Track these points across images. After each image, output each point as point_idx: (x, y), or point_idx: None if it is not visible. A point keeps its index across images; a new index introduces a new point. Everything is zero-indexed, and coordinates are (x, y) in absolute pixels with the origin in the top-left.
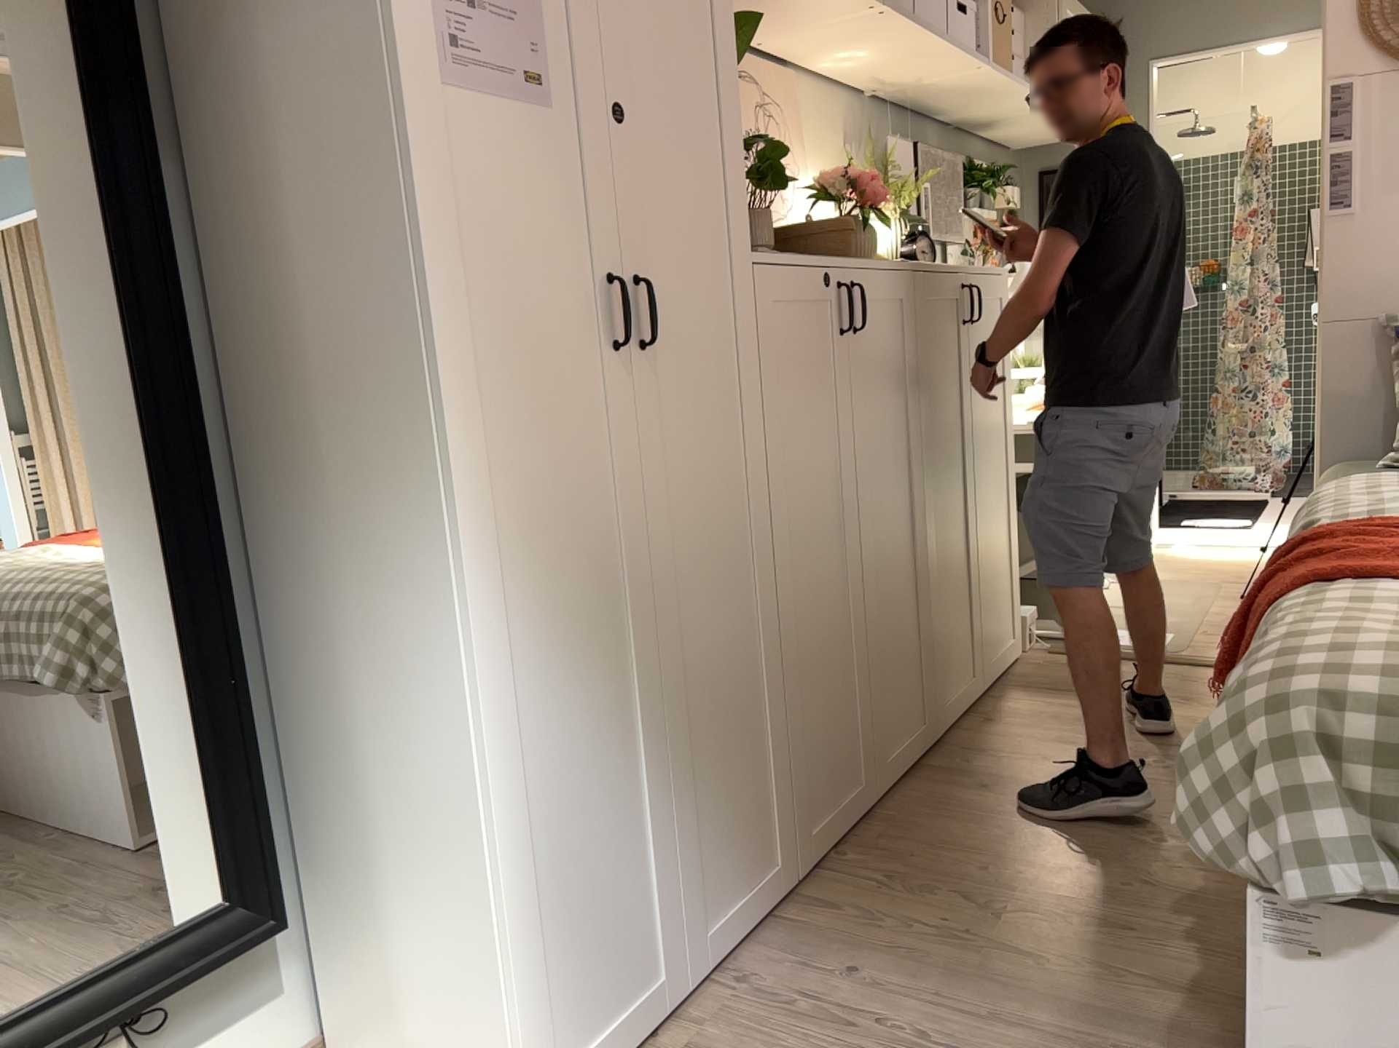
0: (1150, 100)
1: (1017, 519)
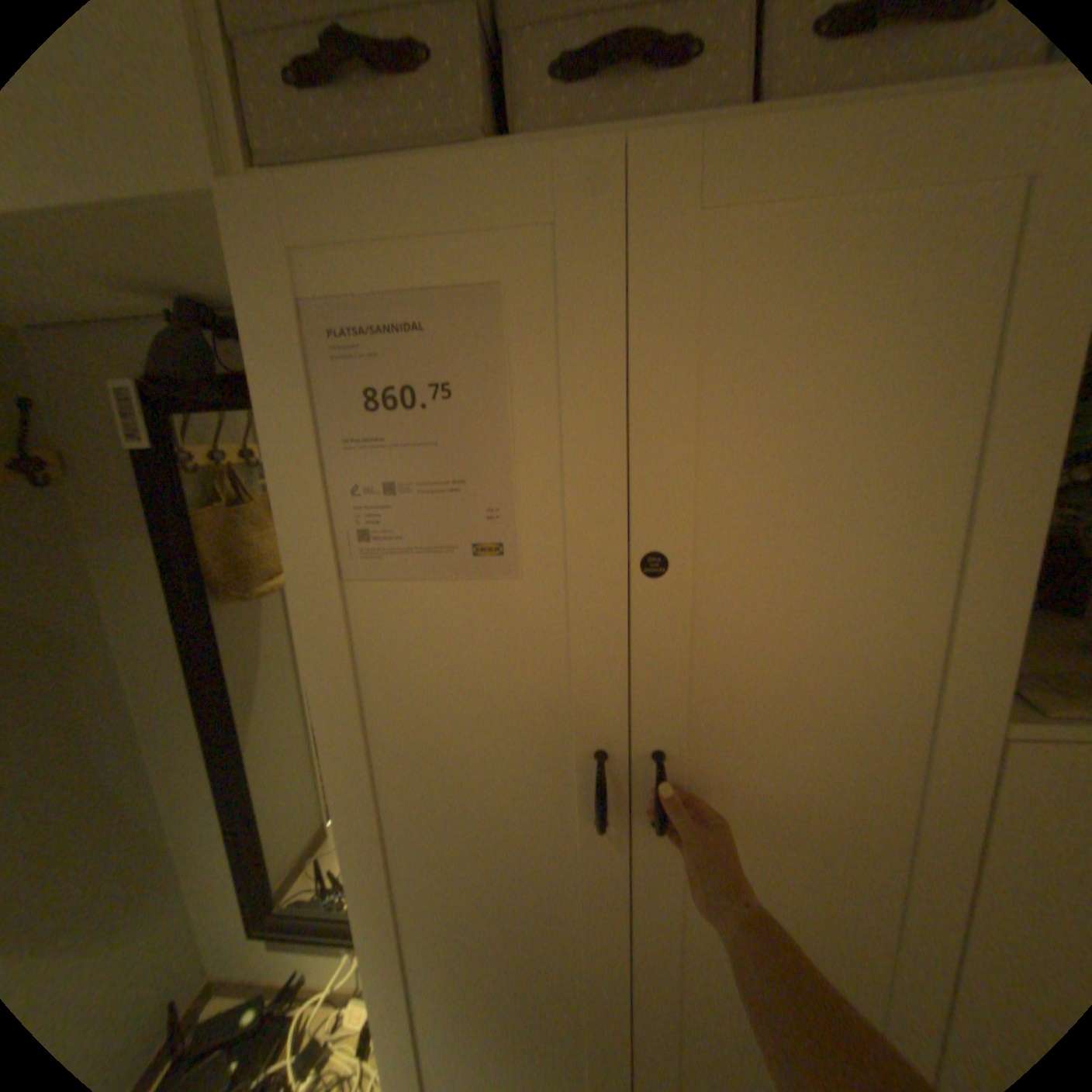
0: None
1: None
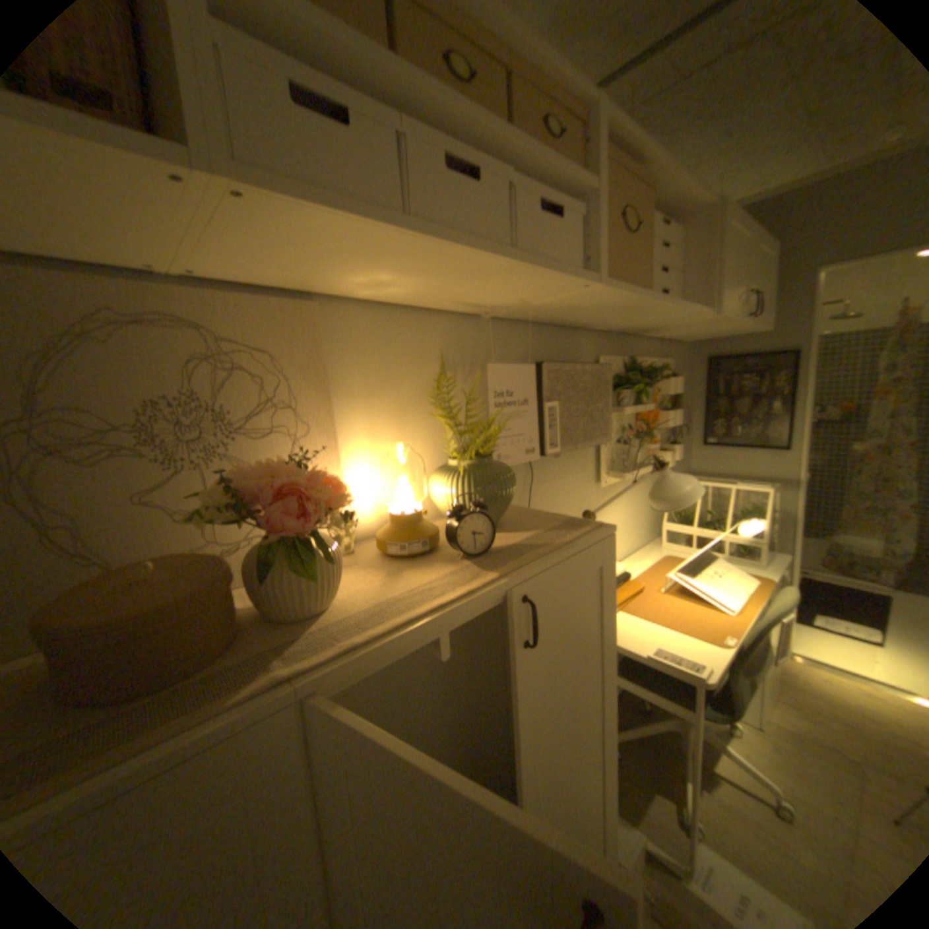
0: (816, 297)
1: (613, 792)
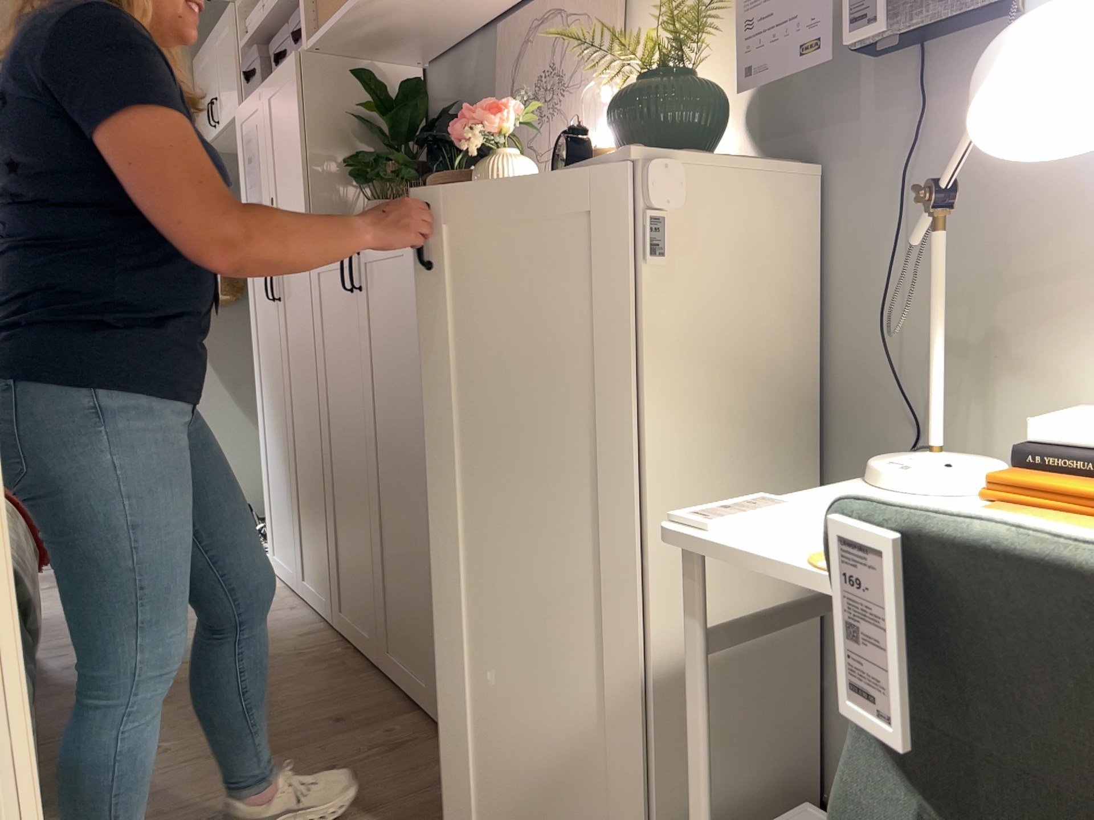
0: None
1: (636, 658)
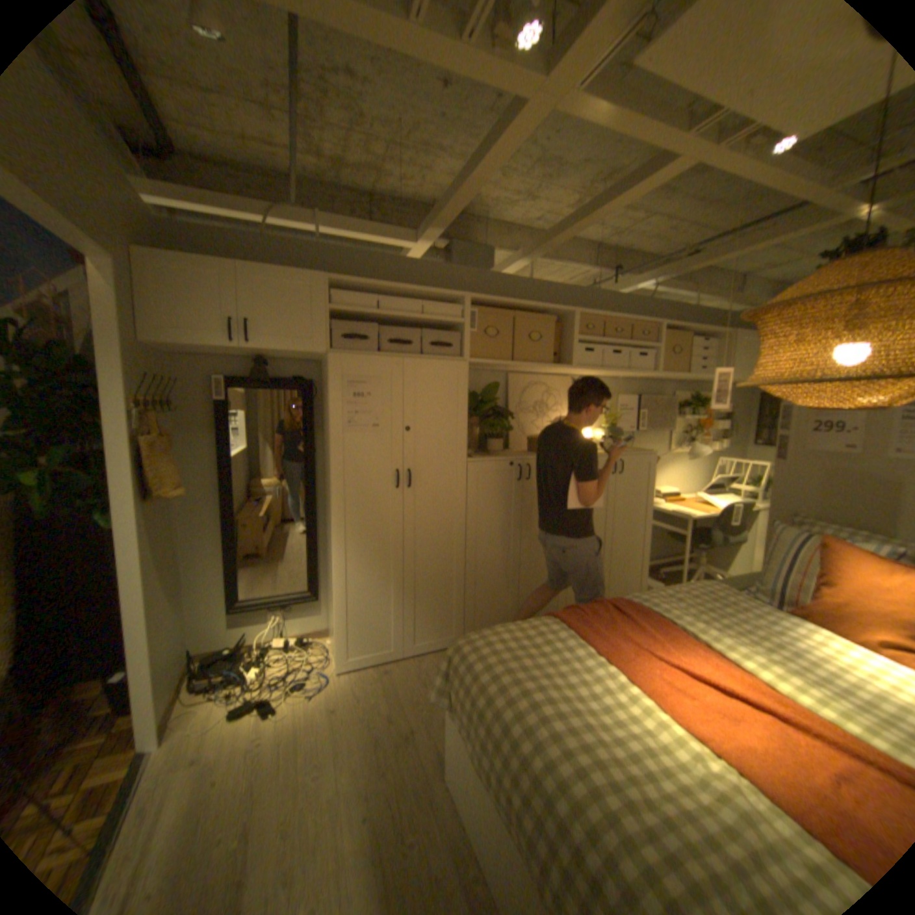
0: None
1: (648, 549)
